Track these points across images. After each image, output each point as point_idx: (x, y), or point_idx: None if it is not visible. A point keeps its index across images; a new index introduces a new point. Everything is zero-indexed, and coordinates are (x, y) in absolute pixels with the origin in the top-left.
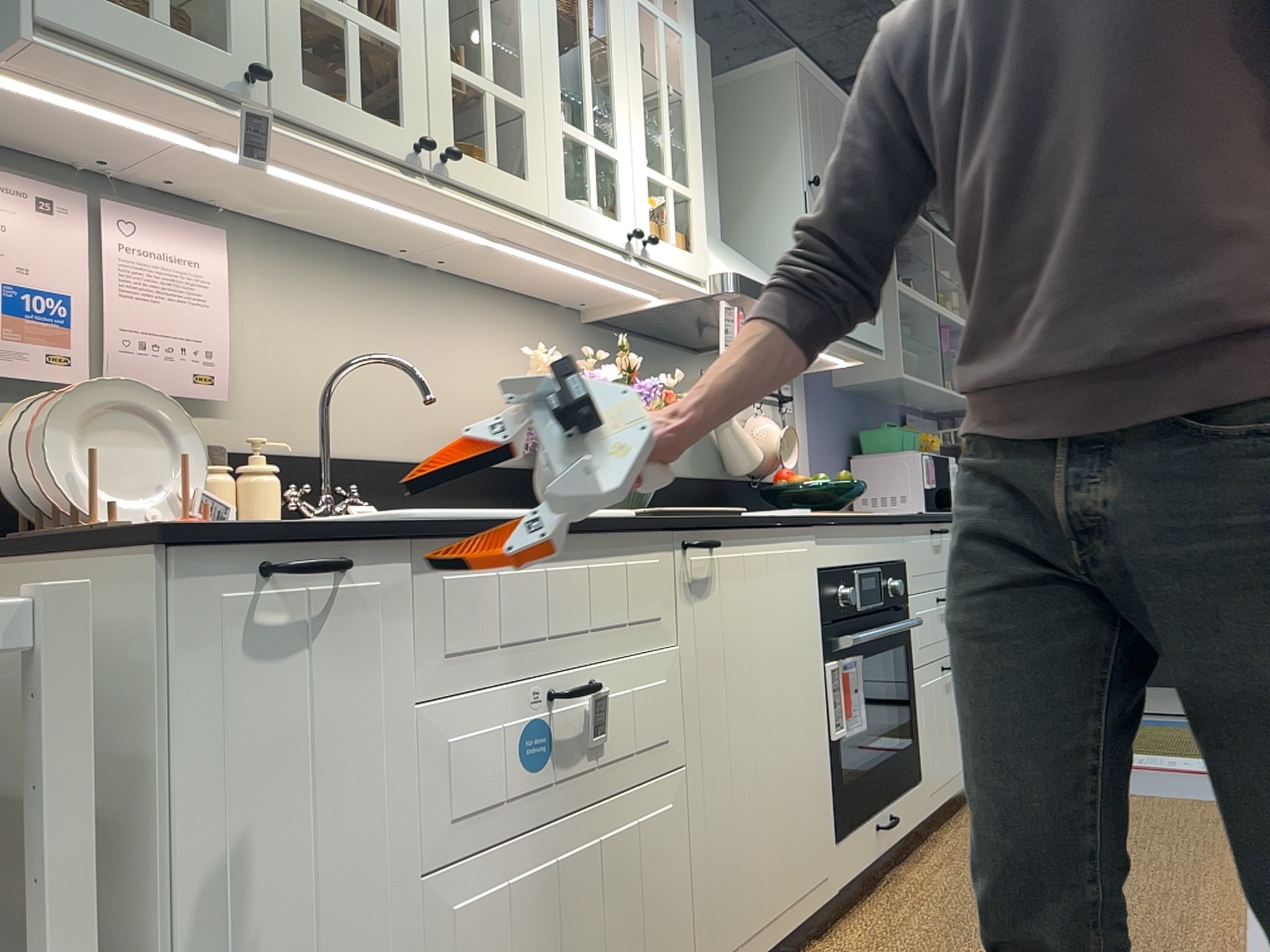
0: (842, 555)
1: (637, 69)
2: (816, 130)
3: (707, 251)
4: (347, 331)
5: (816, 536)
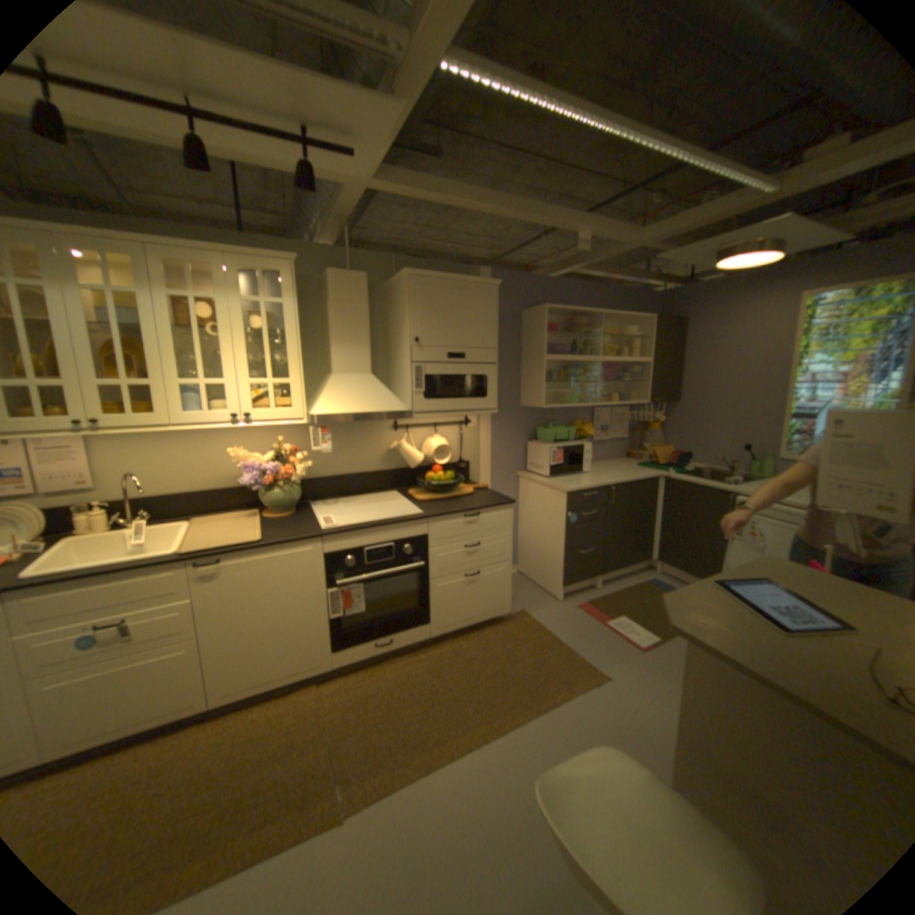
0: (351, 544)
1: (241, 336)
2: (426, 308)
3: (305, 405)
4: (154, 452)
5: (324, 541)
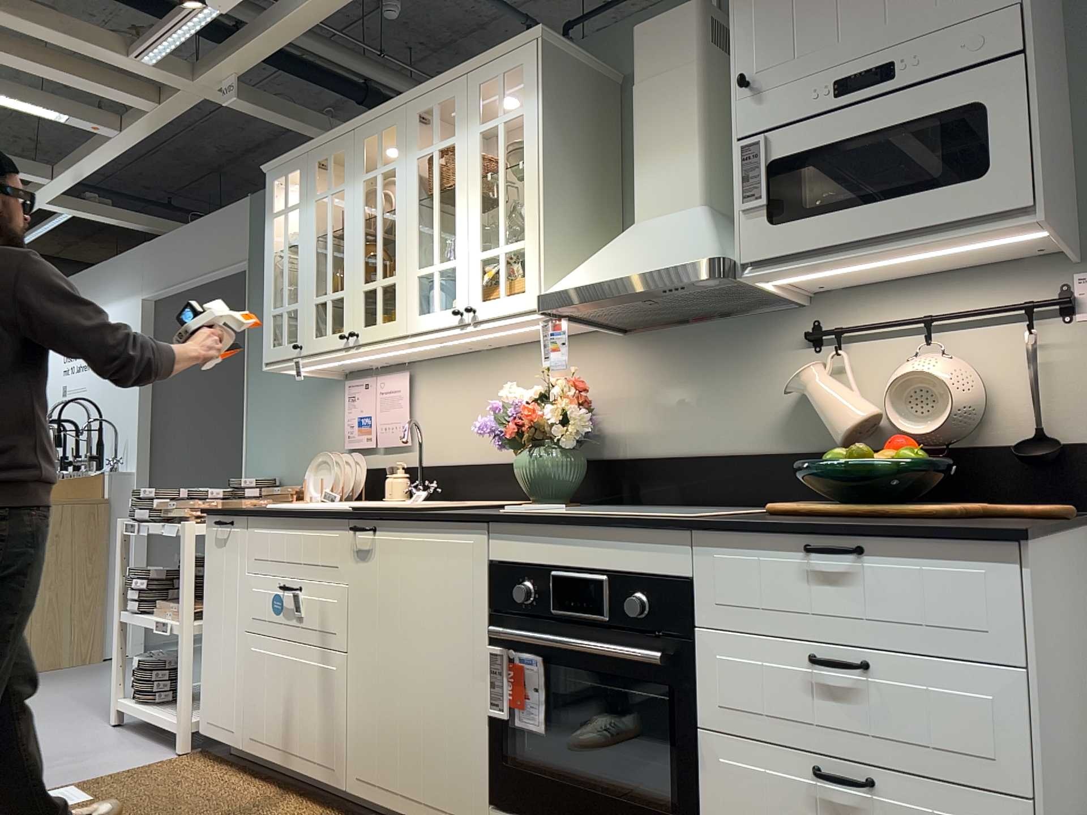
0: (529, 553)
1: (474, 185)
2: None
3: (541, 280)
4: (458, 398)
5: (488, 532)
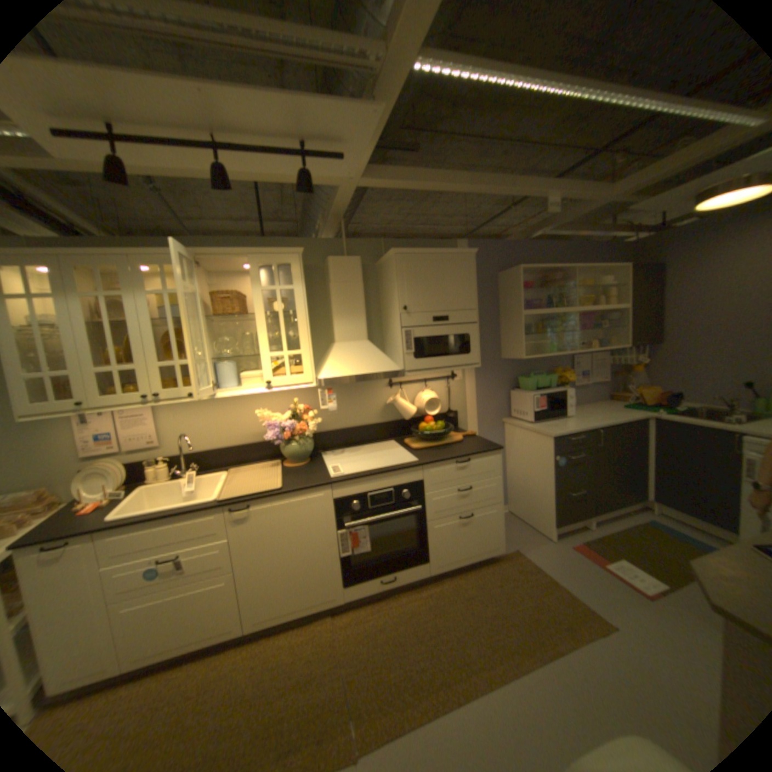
0: (356, 490)
1: (262, 318)
2: (411, 279)
3: (314, 370)
4: (201, 415)
5: (333, 487)
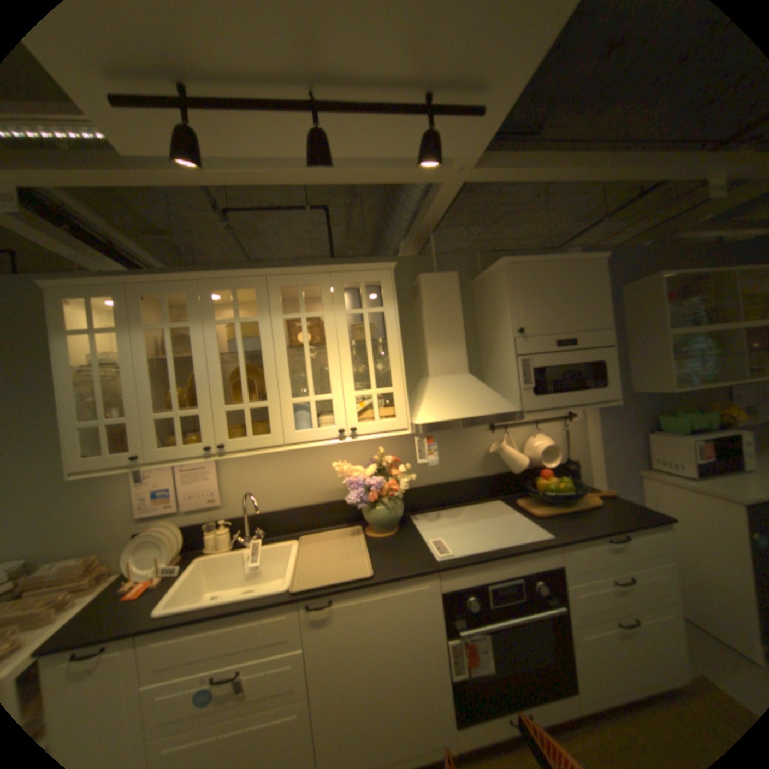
0: (472, 582)
1: (346, 348)
2: (527, 294)
3: (408, 413)
4: (268, 467)
5: (440, 577)
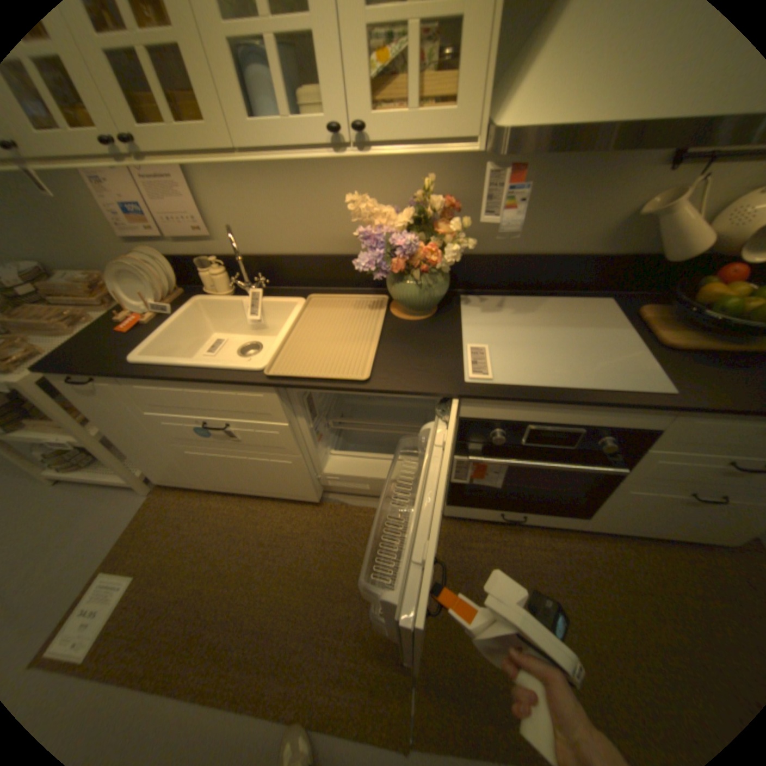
0: (506, 414)
1: None
2: None
3: (486, 90)
4: (258, 188)
5: (461, 401)
